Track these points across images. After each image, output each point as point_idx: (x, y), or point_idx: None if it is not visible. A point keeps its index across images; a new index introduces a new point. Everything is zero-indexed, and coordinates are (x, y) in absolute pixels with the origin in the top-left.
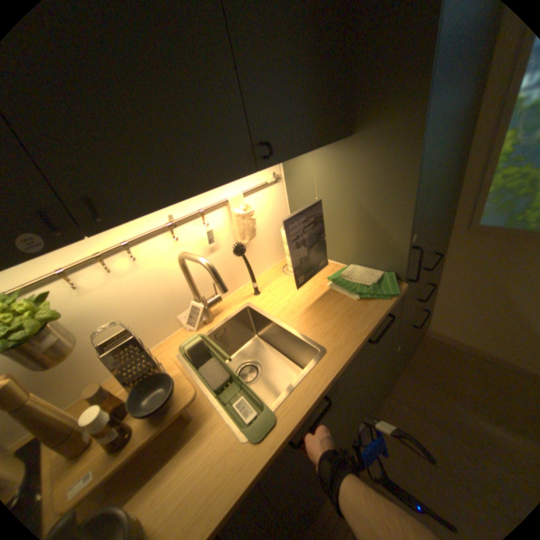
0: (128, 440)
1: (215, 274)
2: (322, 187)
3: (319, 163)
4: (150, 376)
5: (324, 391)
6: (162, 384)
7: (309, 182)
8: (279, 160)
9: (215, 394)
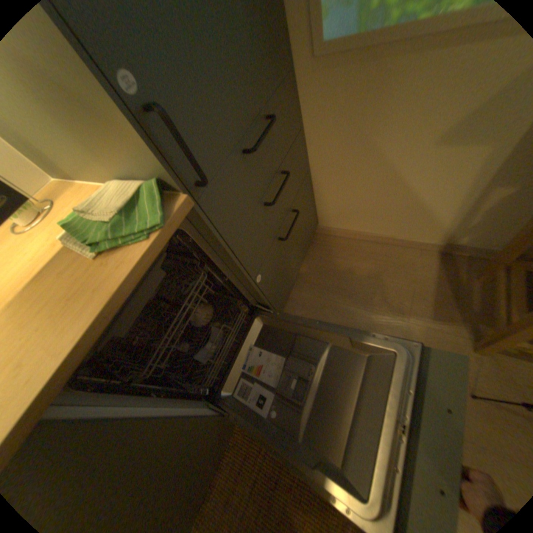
0: None
1: None
2: None
3: None
4: None
5: None
6: None
7: None
8: None
9: None
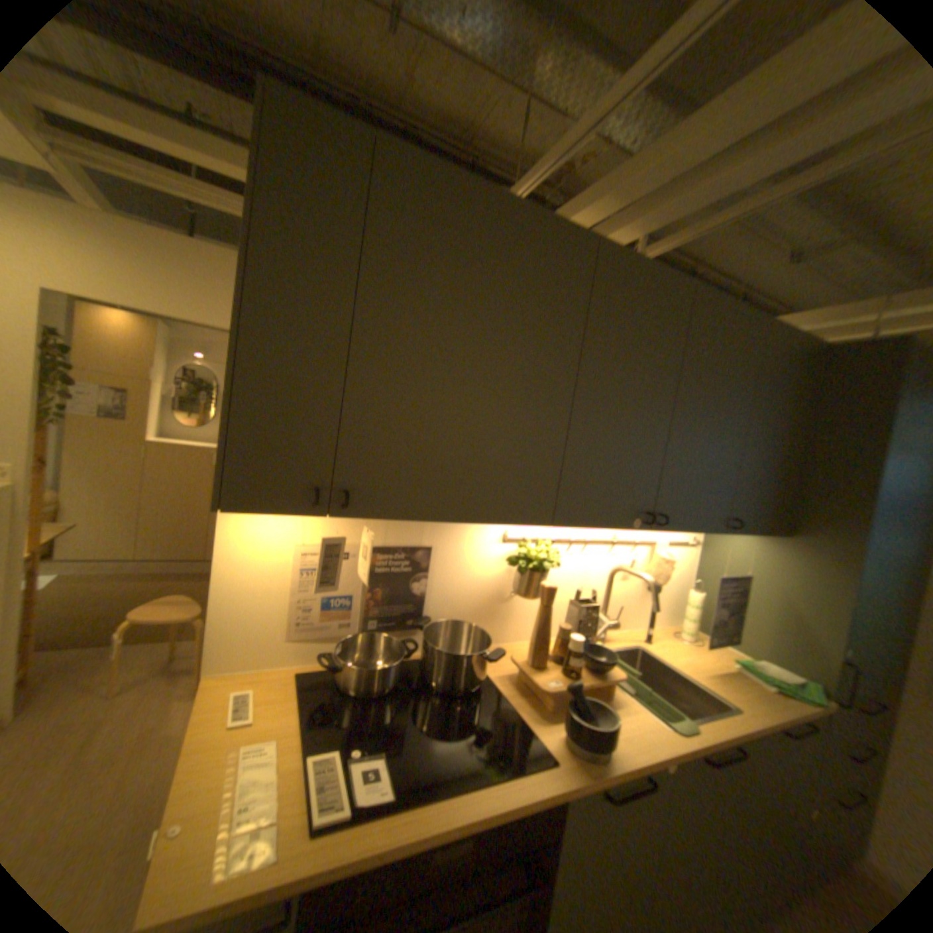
0: (581, 677)
1: (657, 592)
2: (747, 568)
3: (750, 546)
4: (593, 644)
5: (745, 738)
6: (607, 653)
7: (733, 558)
8: (737, 533)
9: (632, 693)
